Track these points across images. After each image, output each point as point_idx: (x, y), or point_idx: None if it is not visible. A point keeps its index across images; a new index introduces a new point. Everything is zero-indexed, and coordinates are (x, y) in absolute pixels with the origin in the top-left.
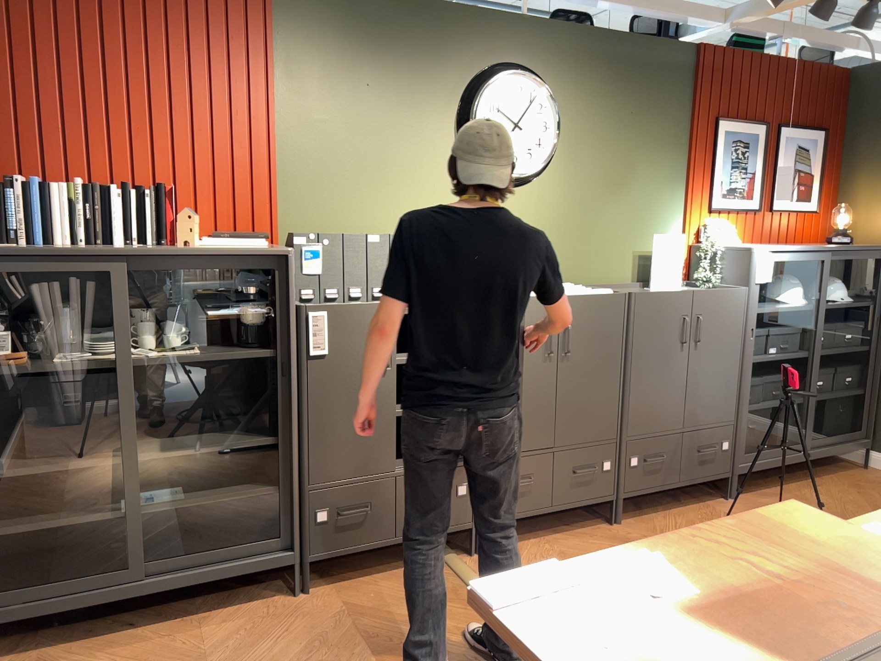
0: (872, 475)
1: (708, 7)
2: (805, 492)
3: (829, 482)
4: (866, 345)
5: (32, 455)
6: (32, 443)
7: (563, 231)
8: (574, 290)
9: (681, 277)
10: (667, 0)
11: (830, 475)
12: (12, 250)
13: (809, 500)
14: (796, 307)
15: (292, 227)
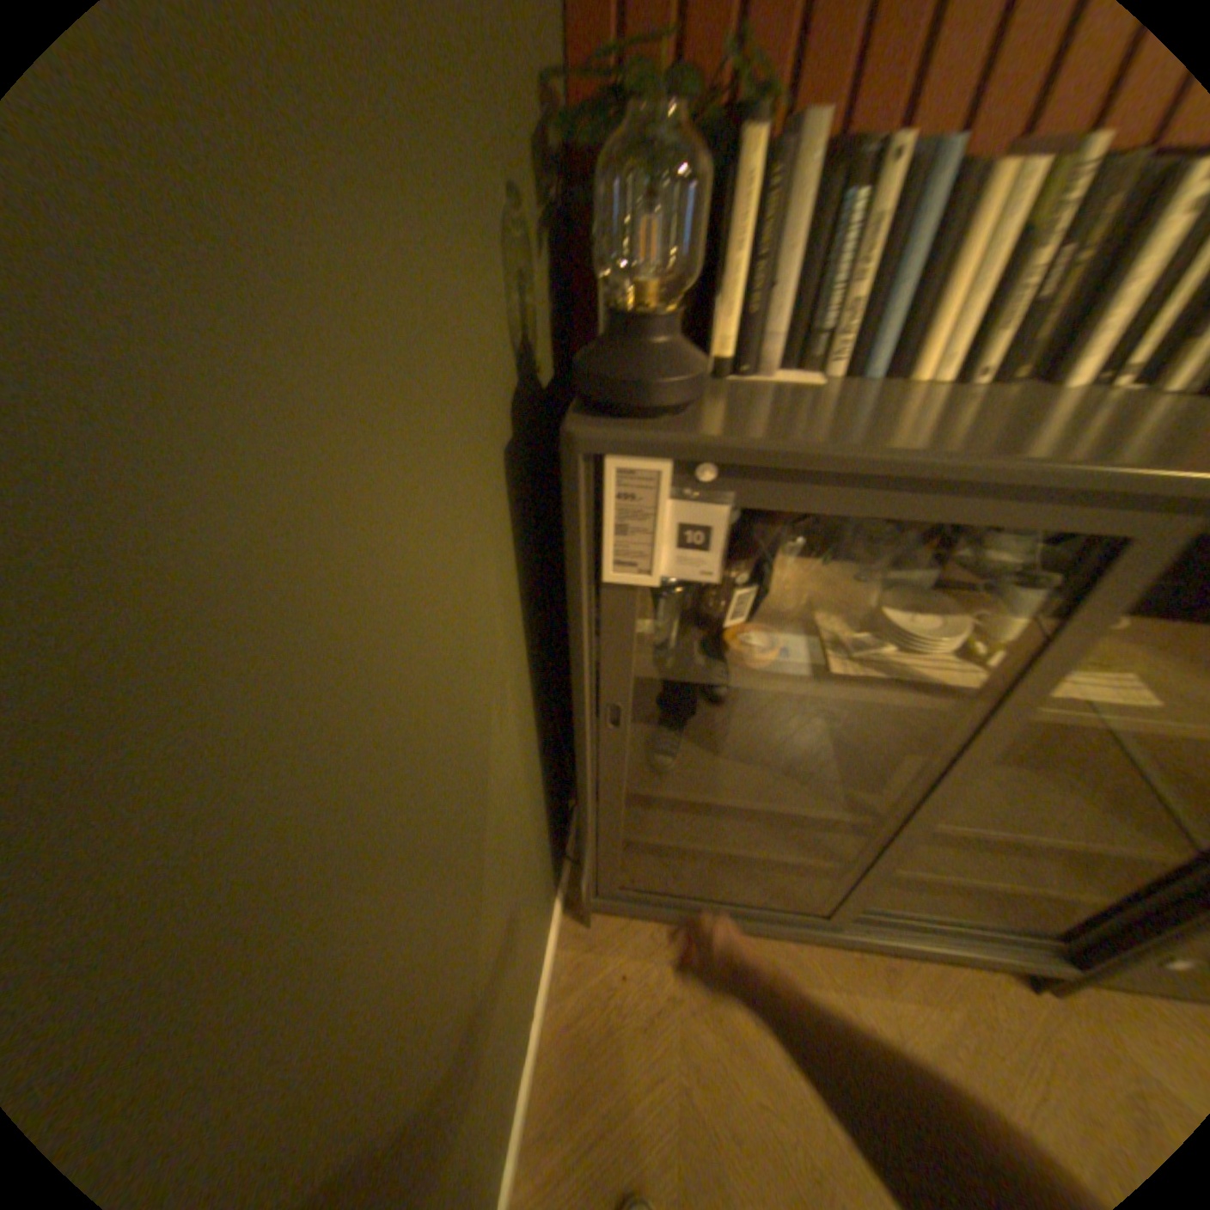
0: None
1: None
2: None
3: None
4: None
5: (729, 758)
6: (735, 744)
7: None
8: None
9: None
10: None
11: None
12: (875, 454)
13: None
14: None
15: None
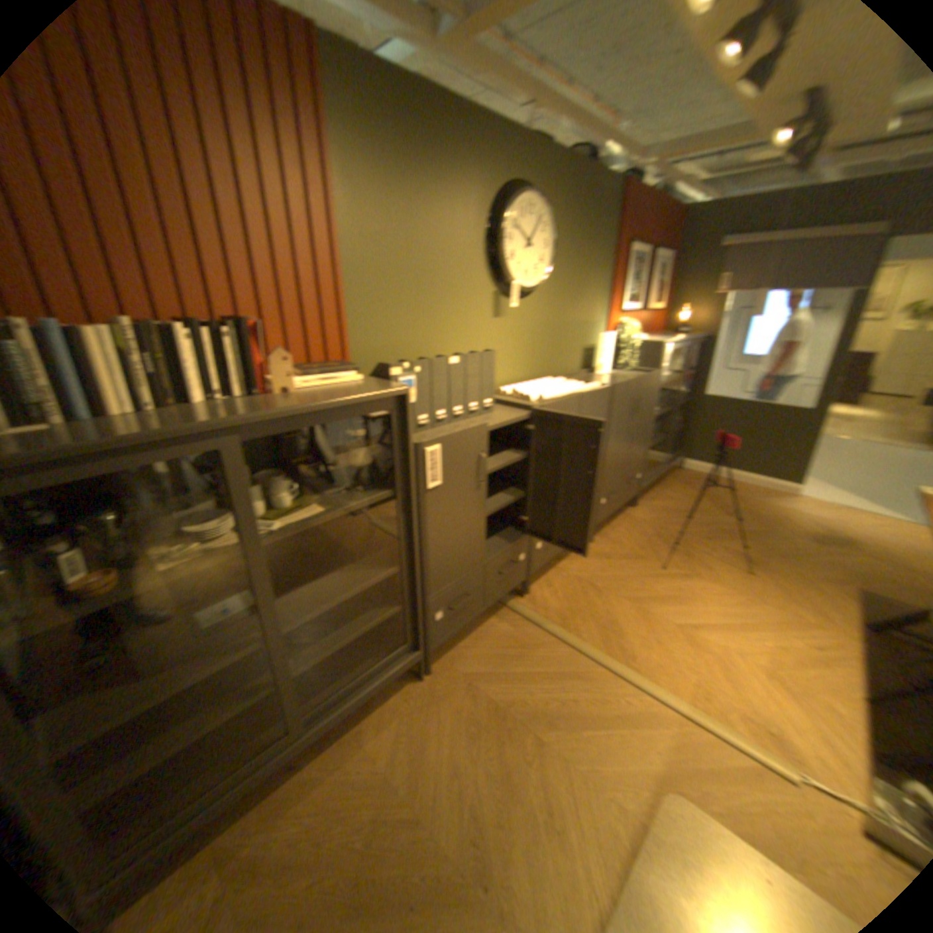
0: (688, 474)
1: (637, 142)
2: (667, 493)
3: (673, 484)
4: (688, 396)
5: (150, 675)
6: (146, 662)
7: (548, 334)
8: (580, 387)
9: (611, 364)
10: (618, 130)
11: (669, 478)
12: (66, 448)
13: (674, 499)
14: (667, 377)
15: (361, 350)
